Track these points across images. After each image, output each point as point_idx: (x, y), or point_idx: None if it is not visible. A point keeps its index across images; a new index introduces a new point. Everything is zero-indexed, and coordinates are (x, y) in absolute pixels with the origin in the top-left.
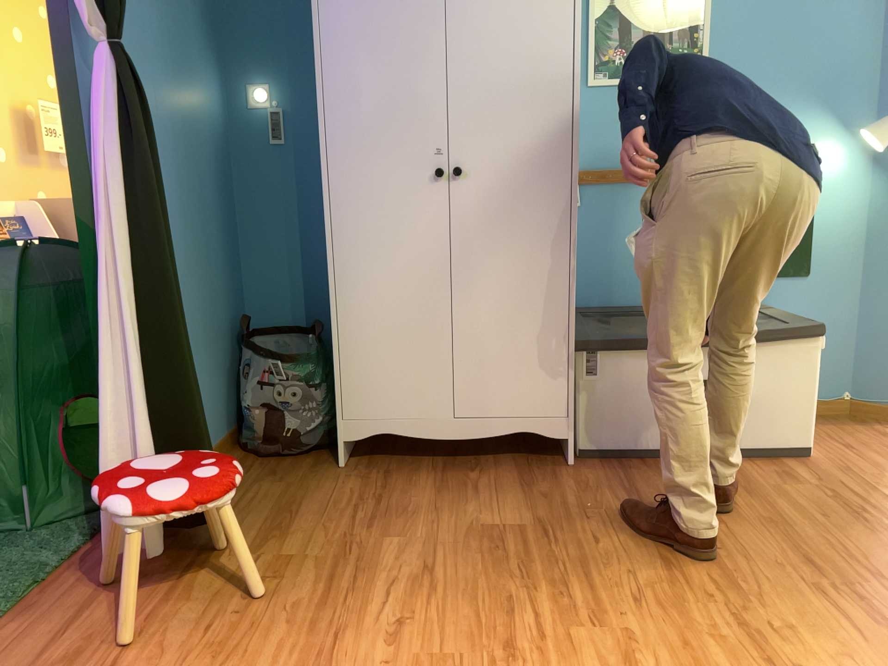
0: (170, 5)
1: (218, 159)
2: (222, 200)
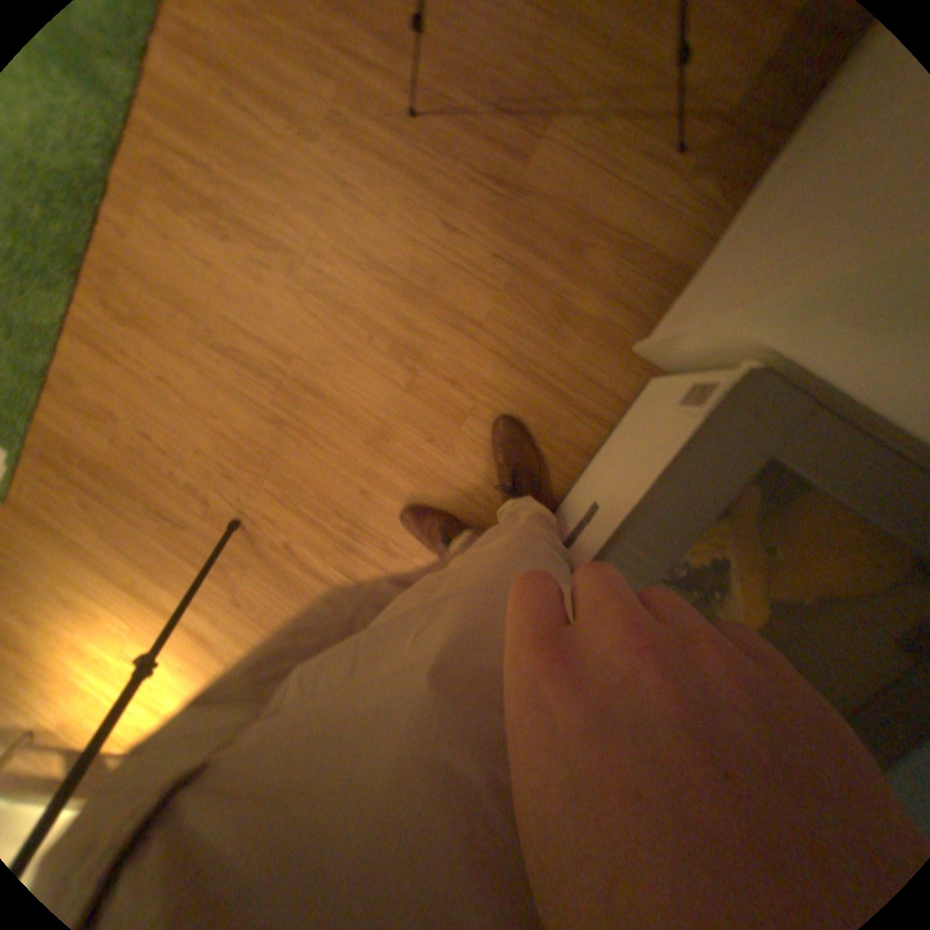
0: None
1: None
2: None
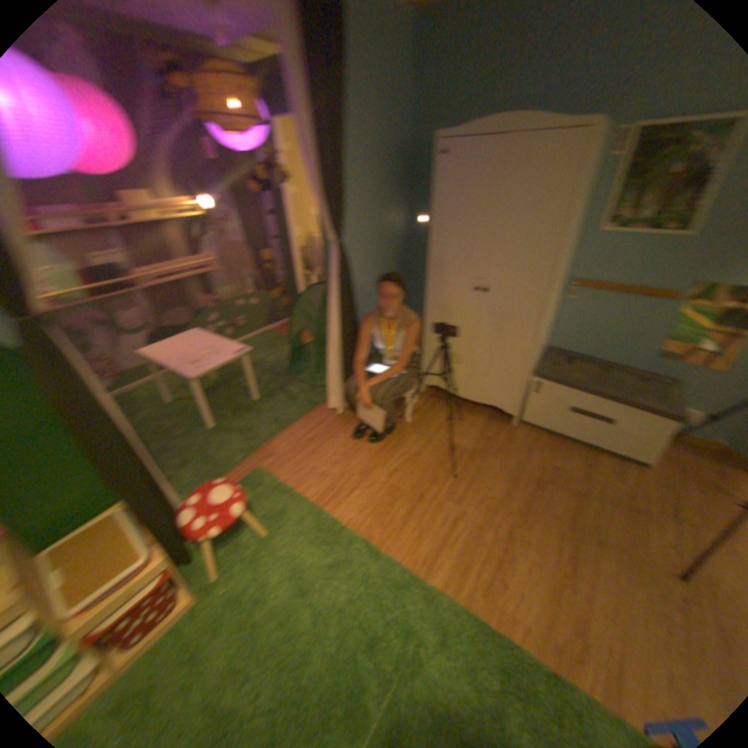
0: (379, 193)
1: (399, 252)
2: (399, 270)
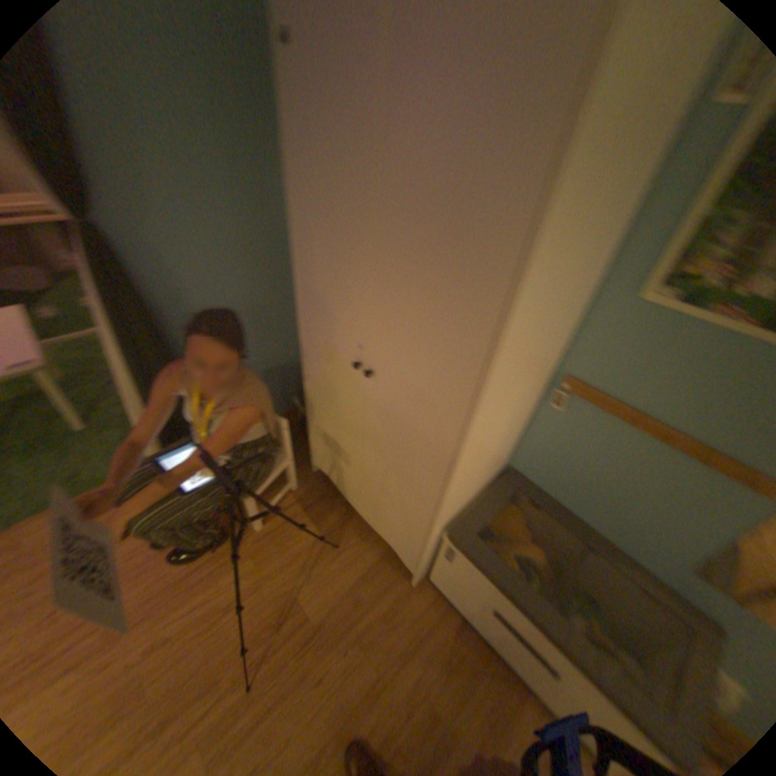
0: (232, 129)
1: None
2: None
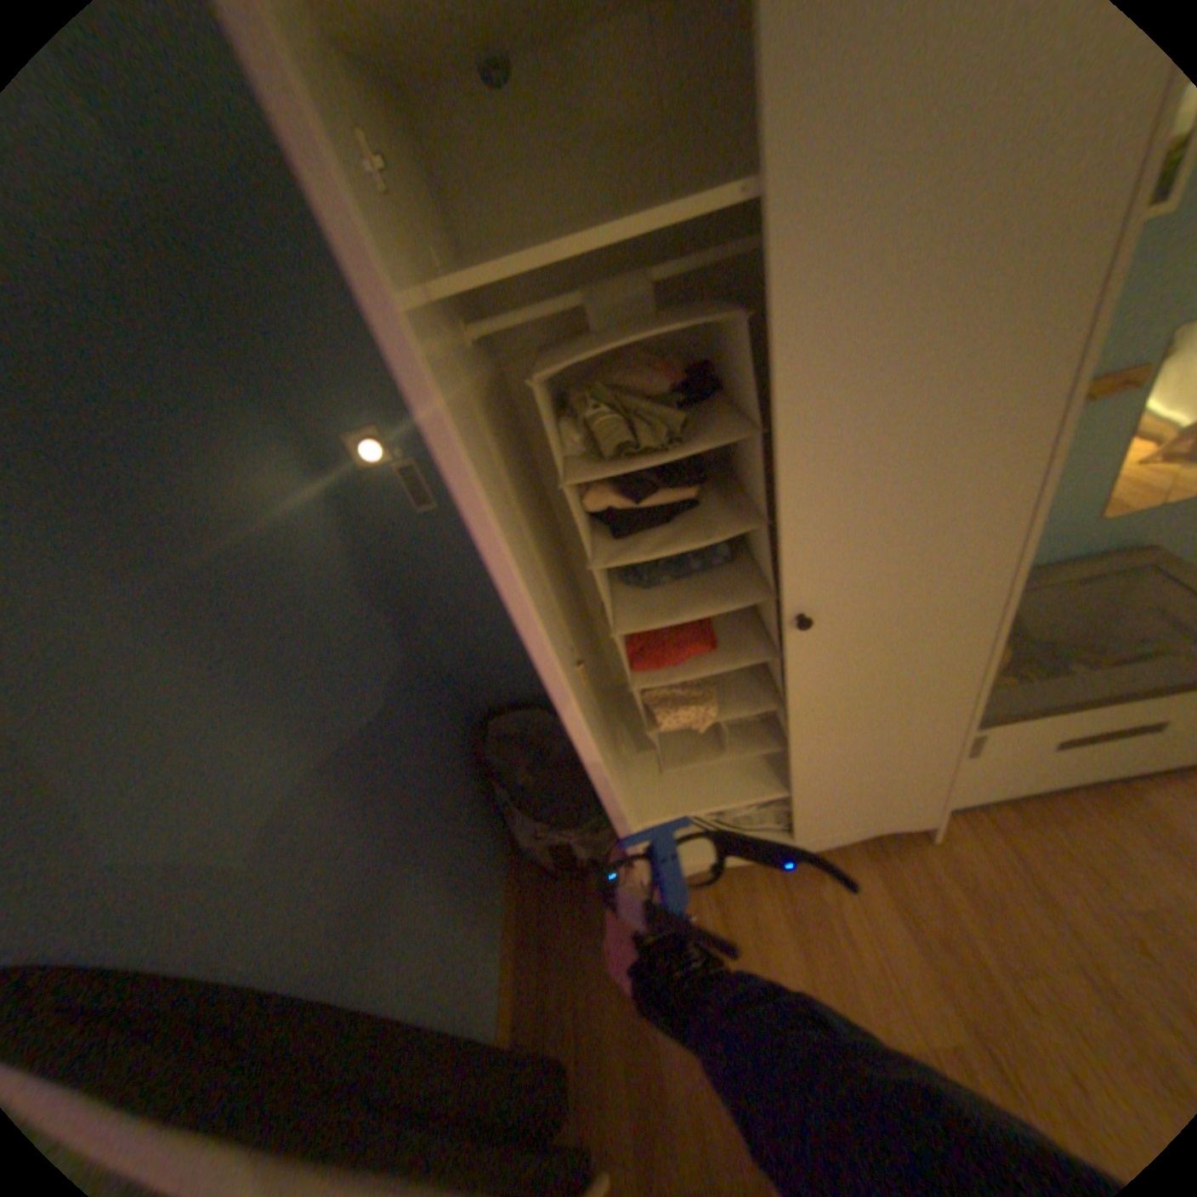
0: (107, 457)
1: (353, 587)
2: (386, 634)
